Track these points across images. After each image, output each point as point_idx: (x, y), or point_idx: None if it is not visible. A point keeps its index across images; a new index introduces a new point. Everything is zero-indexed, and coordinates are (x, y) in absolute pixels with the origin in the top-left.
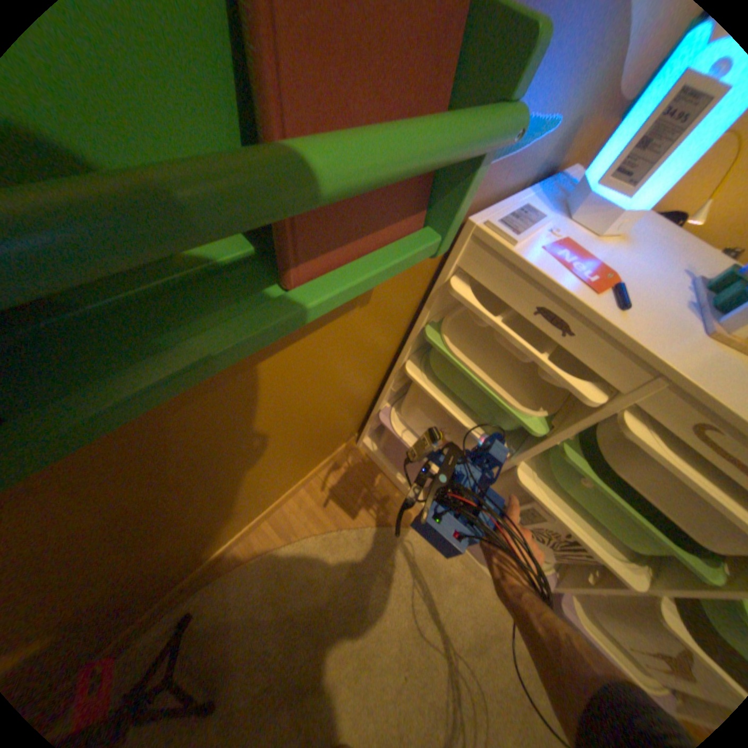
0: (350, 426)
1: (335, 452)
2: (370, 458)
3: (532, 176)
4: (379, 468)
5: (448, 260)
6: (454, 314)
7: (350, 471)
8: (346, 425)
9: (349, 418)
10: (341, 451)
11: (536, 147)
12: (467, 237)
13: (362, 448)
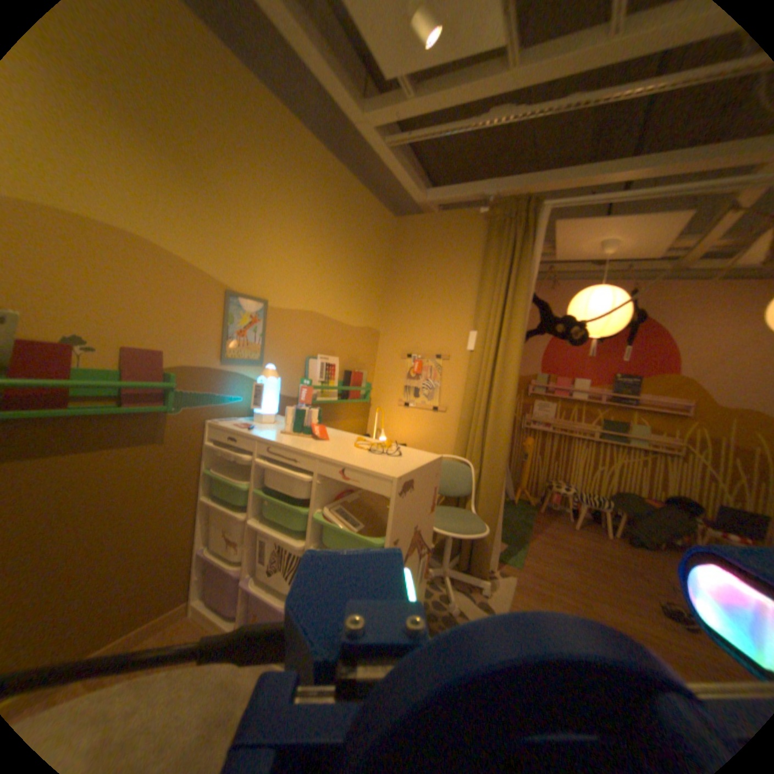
0: (174, 571)
1: (163, 614)
2: (197, 624)
3: (240, 415)
4: (203, 630)
5: (205, 438)
6: (221, 467)
7: (175, 636)
8: (168, 563)
9: (169, 552)
10: (169, 617)
11: (232, 405)
12: (207, 428)
13: (191, 618)
